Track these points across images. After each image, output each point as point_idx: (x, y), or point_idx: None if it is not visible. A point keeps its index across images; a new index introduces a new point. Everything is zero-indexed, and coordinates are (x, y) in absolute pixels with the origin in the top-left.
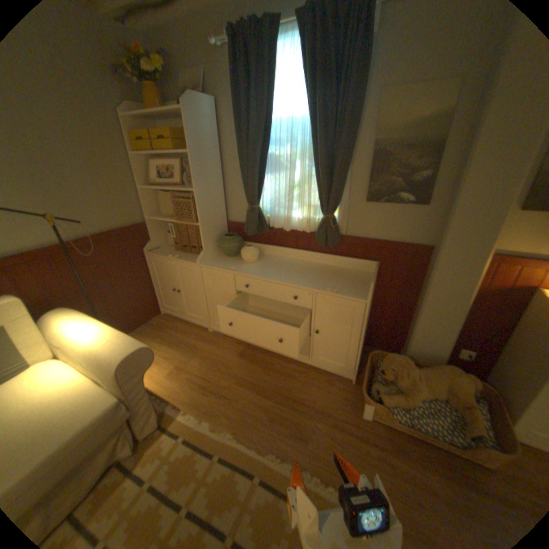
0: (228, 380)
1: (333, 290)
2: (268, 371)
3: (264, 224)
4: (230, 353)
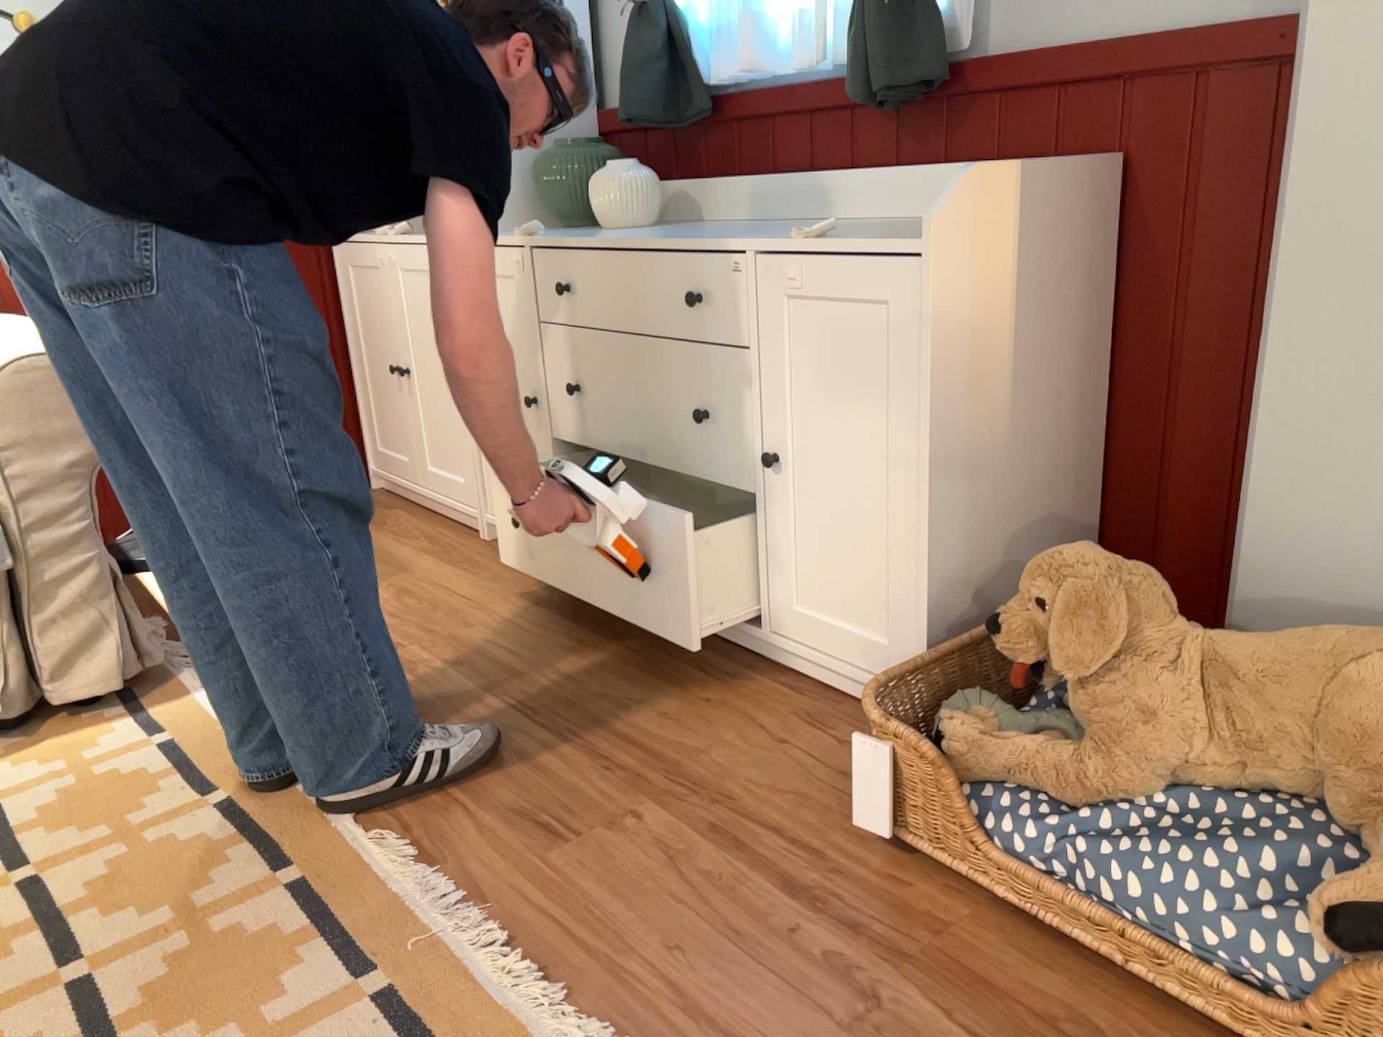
0: (431, 652)
1: (812, 236)
2: (590, 654)
3: (691, 86)
4: (500, 595)
